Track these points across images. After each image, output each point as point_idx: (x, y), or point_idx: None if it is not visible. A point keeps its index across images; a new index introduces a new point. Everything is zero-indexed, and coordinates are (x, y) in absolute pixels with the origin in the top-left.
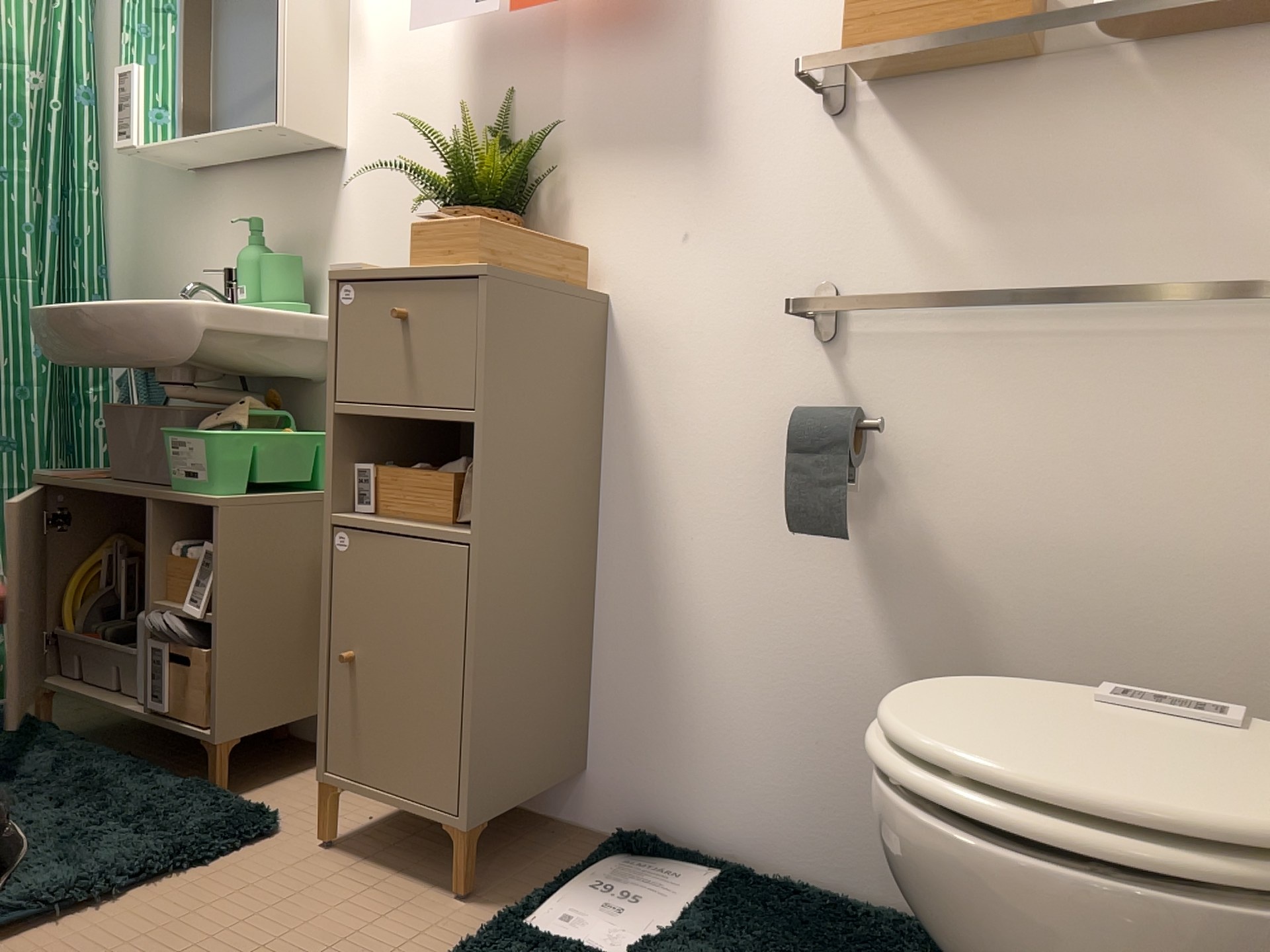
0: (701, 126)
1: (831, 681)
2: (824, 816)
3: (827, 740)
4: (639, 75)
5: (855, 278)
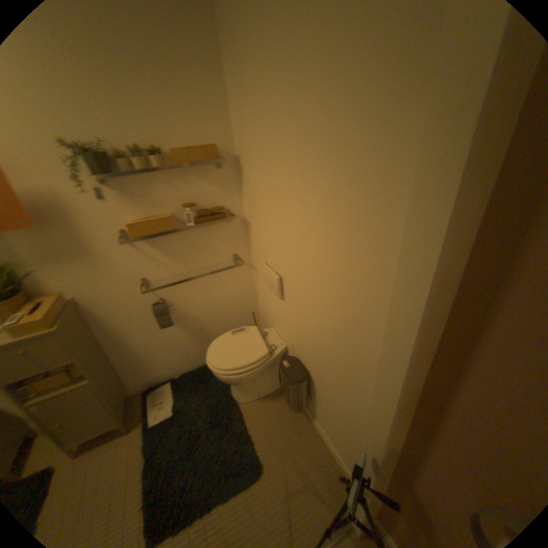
0: (80, 250)
1: (174, 343)
2: (181, 362)
3: (177, 352)
4: (45, 239)
5: (147, 275)
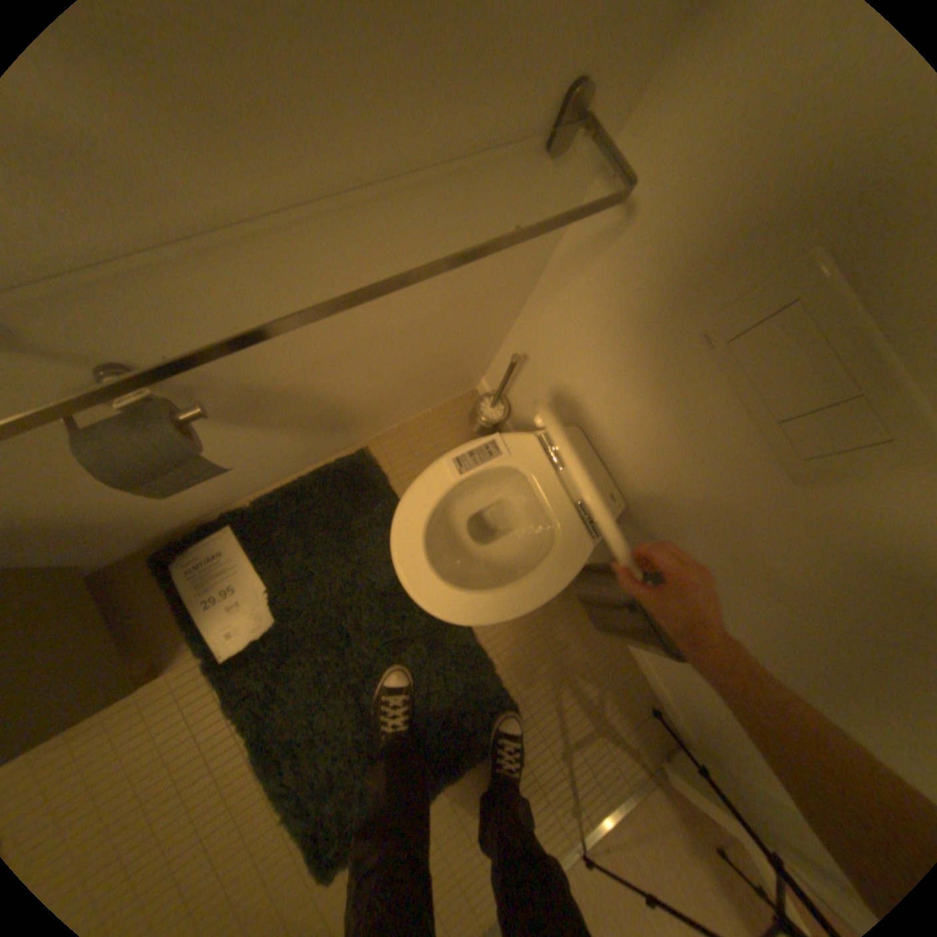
0: None
1: (225, 457)
2: (256, 477)
3: (240, 467)
4: None
5: None
